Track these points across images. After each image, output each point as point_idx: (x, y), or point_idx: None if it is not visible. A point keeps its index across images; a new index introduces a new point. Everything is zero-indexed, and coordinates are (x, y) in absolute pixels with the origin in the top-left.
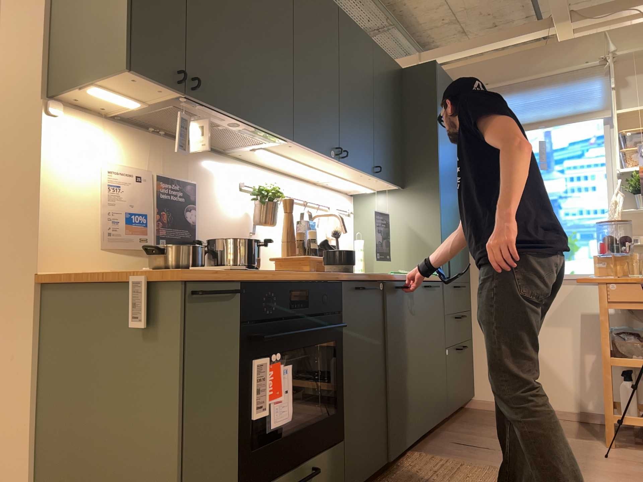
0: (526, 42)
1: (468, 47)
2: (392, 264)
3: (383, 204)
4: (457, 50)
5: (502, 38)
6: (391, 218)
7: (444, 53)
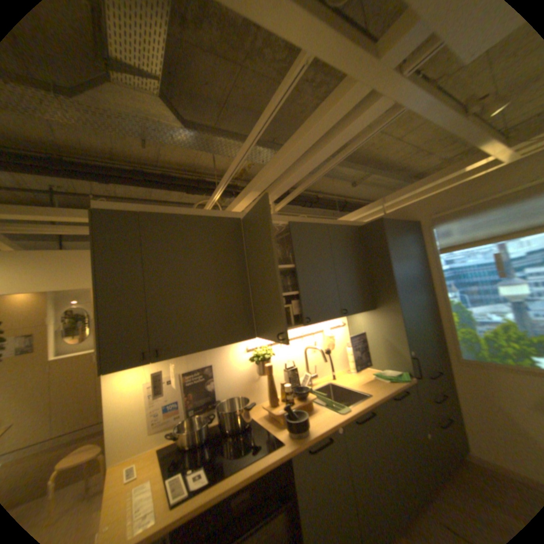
0: (469, 169)
1: (417, 185)
2: (376, 362)
3: (364, 319)
4: (410, 189)
5: (445, 173)
6: (370, 329)
7: (400, 193)
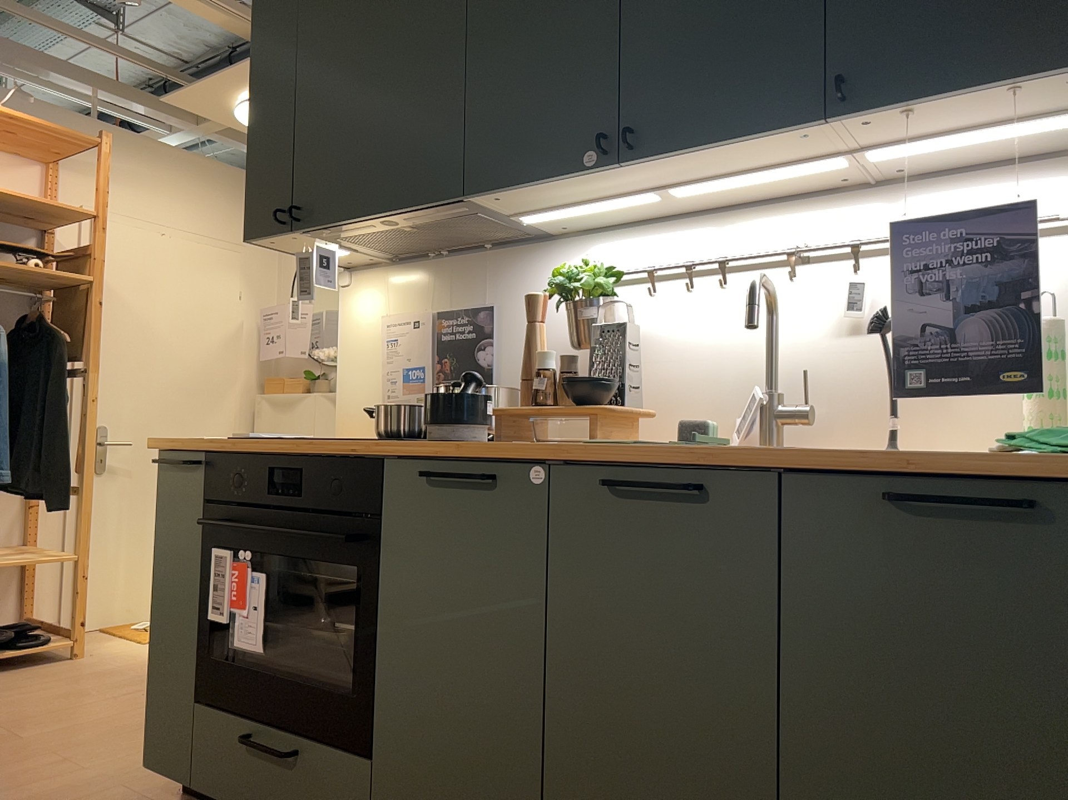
0: None
1: None
2: None
3: None
4: None
5: None
6: None
7: None
